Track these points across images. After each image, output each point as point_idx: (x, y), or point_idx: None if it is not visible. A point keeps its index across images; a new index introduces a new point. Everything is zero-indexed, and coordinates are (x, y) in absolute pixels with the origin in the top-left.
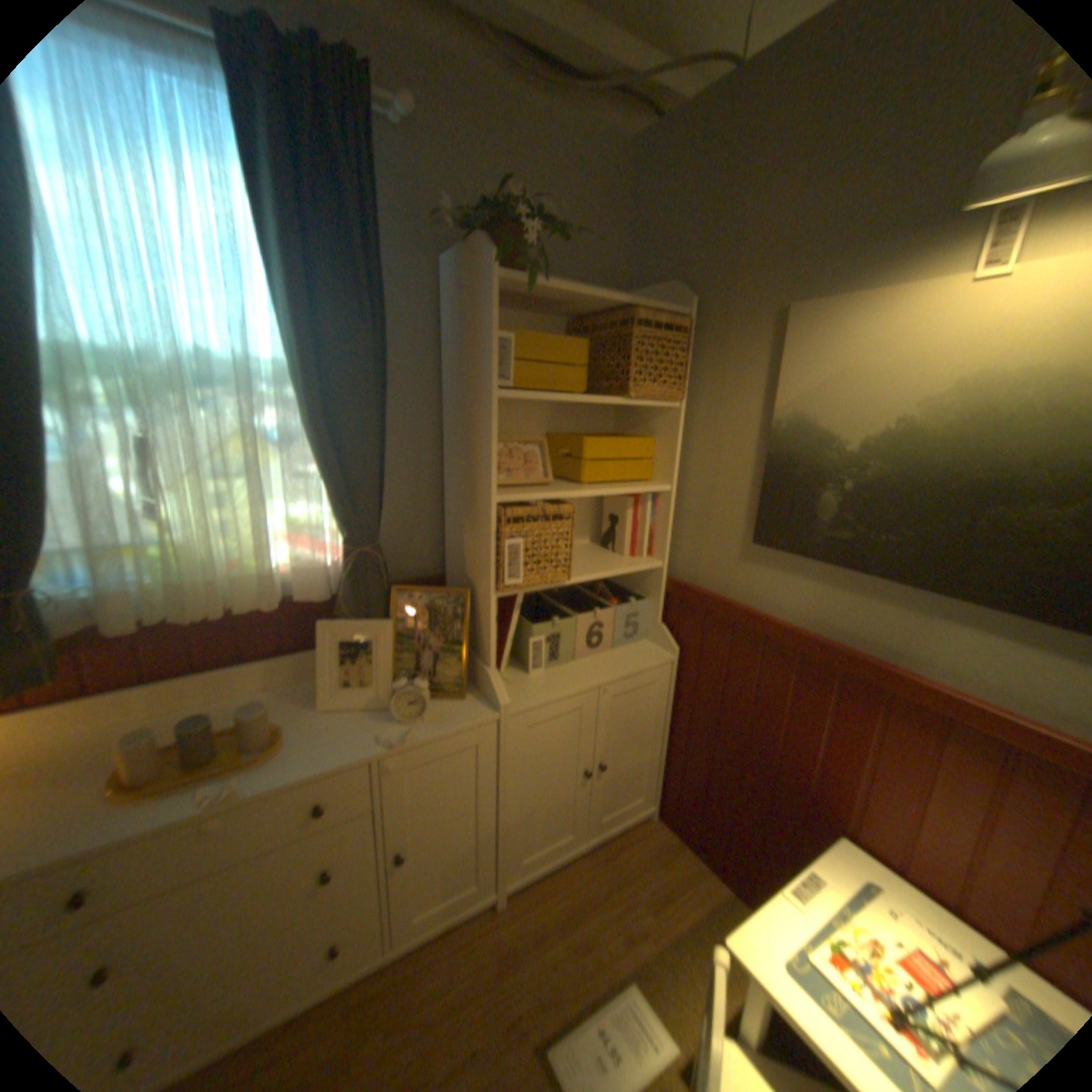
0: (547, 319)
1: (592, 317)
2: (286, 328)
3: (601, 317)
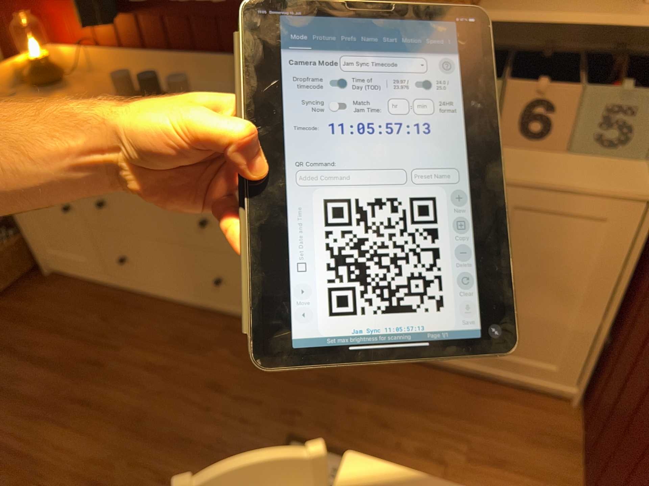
0: None
1: None
2: None
3: None
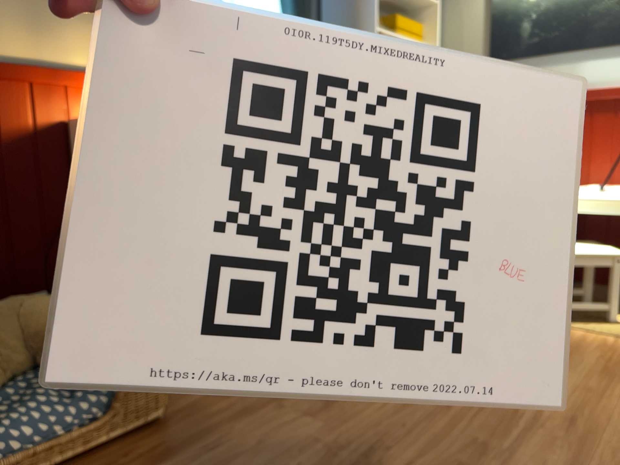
0: None
1: None
2: None
3: None
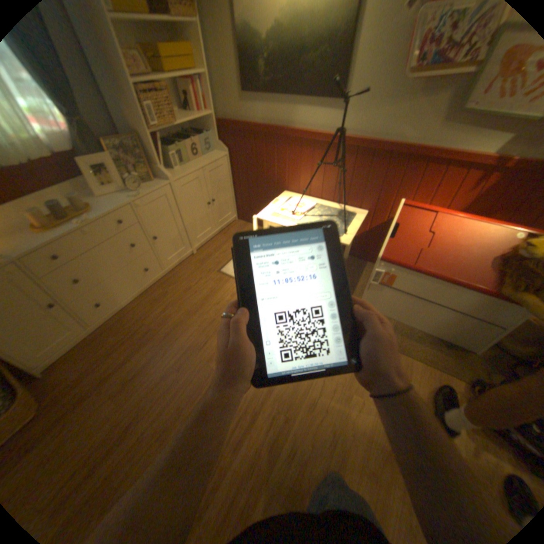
0: None
1: None
2: None
3: None
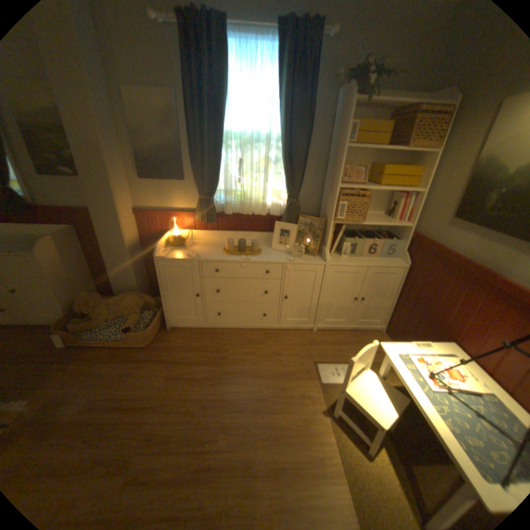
0: (383, 111)
1: (403, 109)
2: (282, 122)
3: (408, 109)
